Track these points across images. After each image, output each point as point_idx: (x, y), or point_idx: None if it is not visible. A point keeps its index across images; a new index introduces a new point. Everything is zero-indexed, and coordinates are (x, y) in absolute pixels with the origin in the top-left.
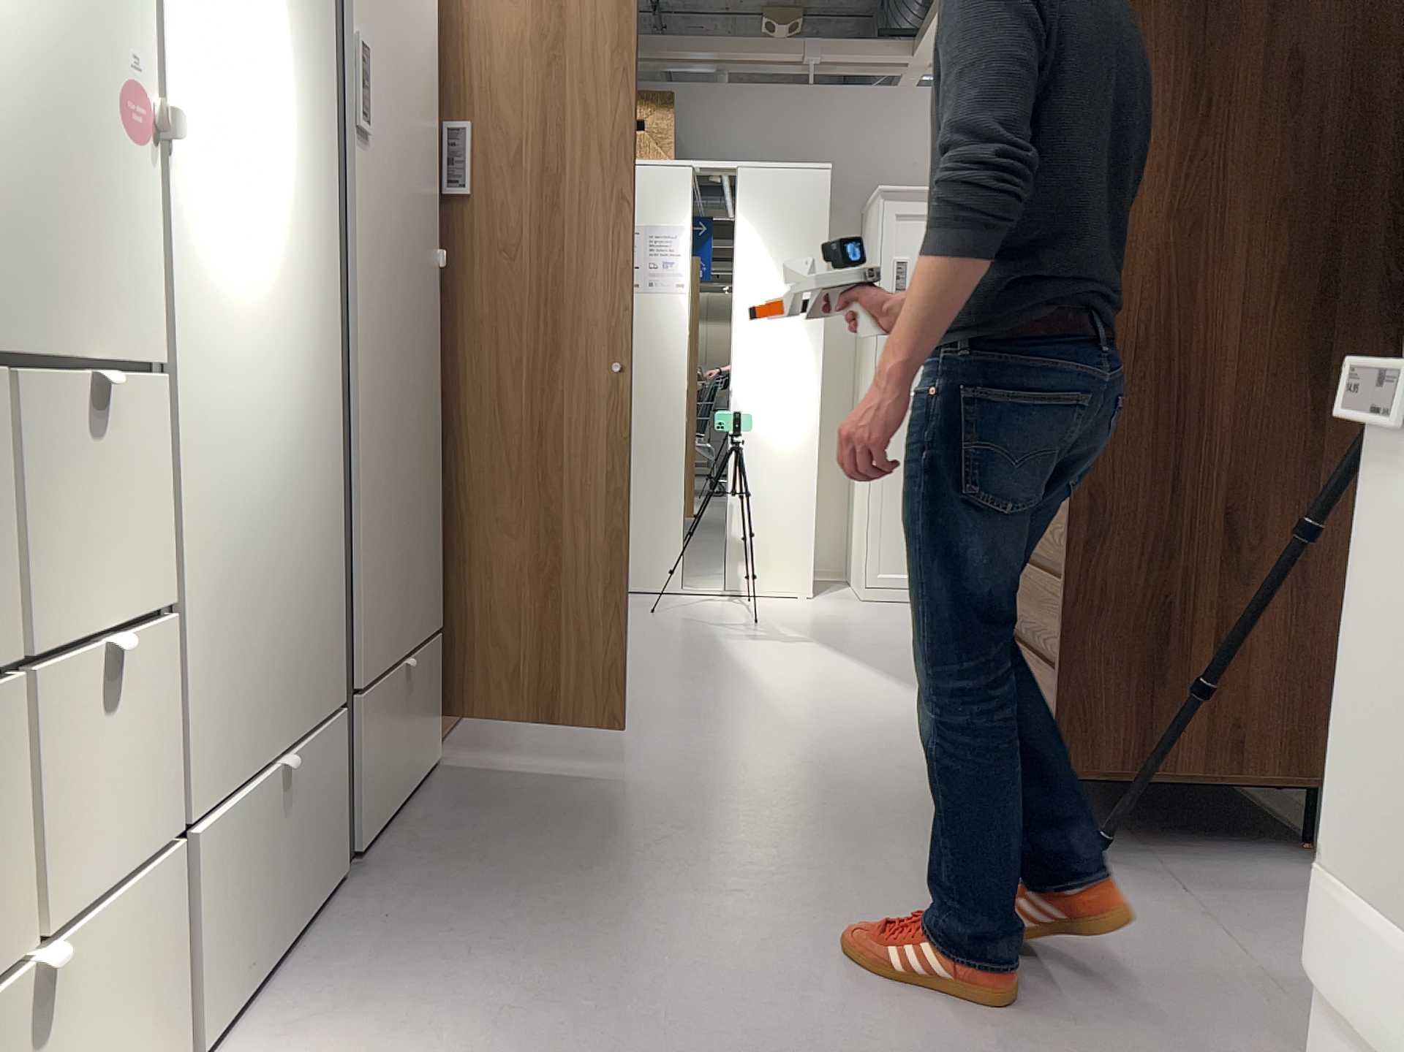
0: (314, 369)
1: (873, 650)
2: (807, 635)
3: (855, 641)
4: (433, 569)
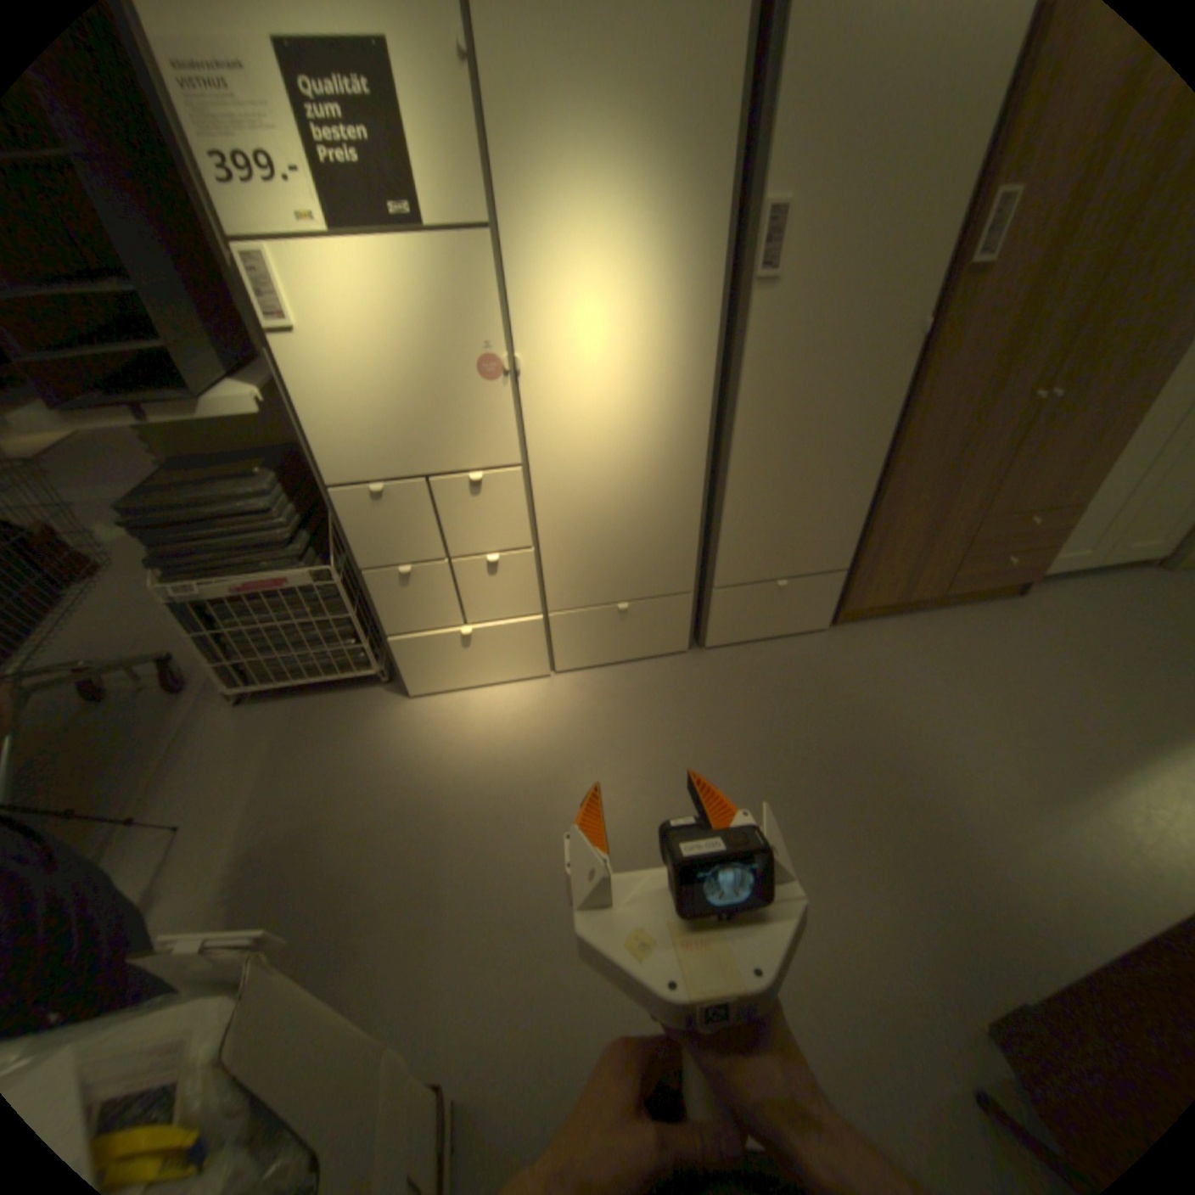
0: (677, 445)
1: None
2: None
3: None
4: (844, 538)
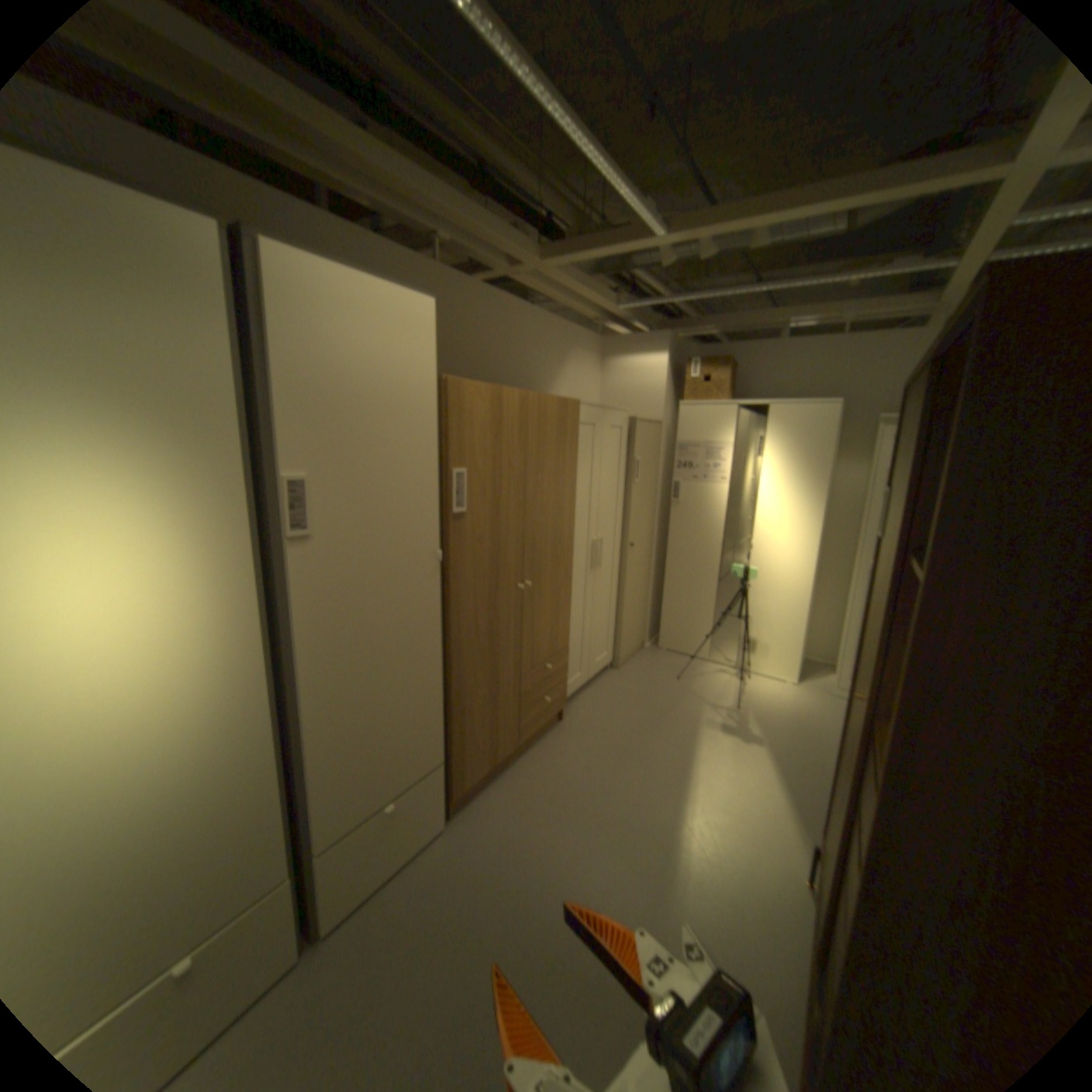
0: (230, 715)
1: (805, 771)
2: (764, 737)
3: (797, 755)
4: (432, 737)
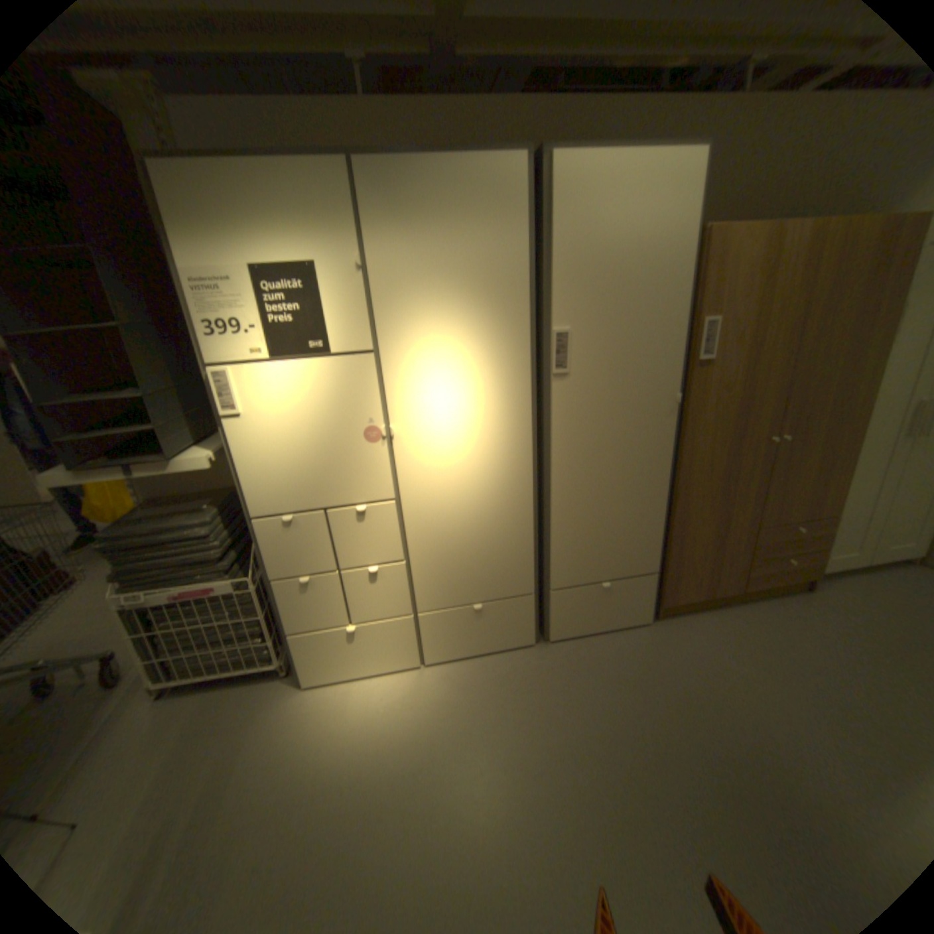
0: (510, 482)
1: None
2: None
3: None
4: (650, 548)
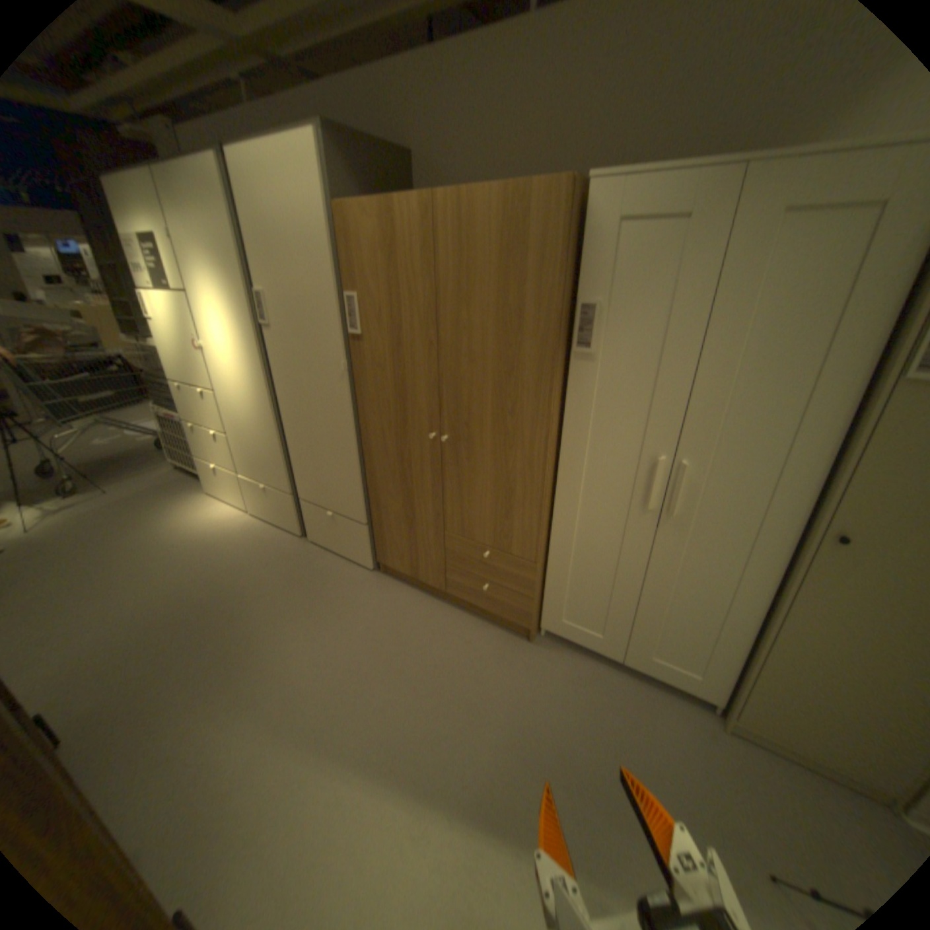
0: (260, 402)
1: None
2: None
3: None
4: (354, 498)
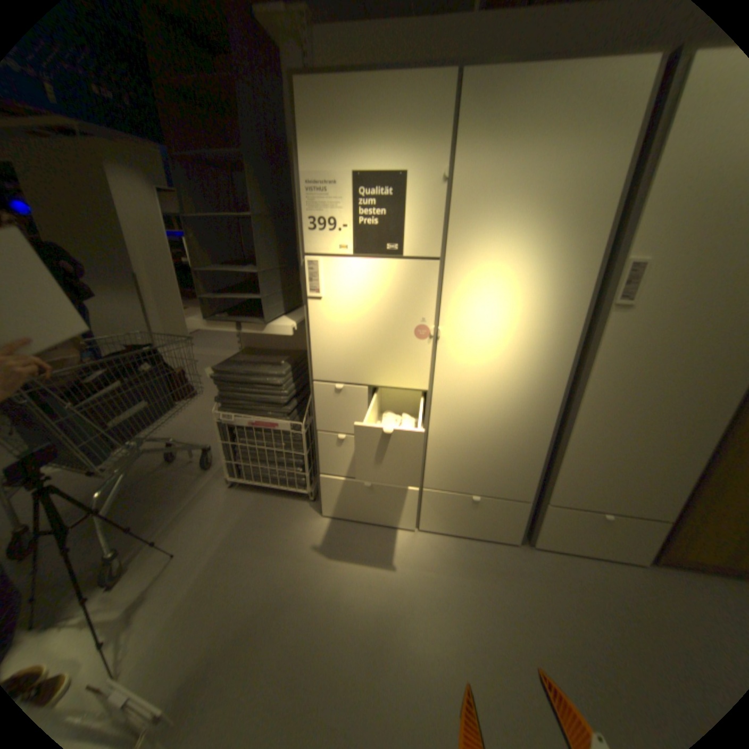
0: (537, 399)
1: None
2: None
3: None
4: (673, 497)
